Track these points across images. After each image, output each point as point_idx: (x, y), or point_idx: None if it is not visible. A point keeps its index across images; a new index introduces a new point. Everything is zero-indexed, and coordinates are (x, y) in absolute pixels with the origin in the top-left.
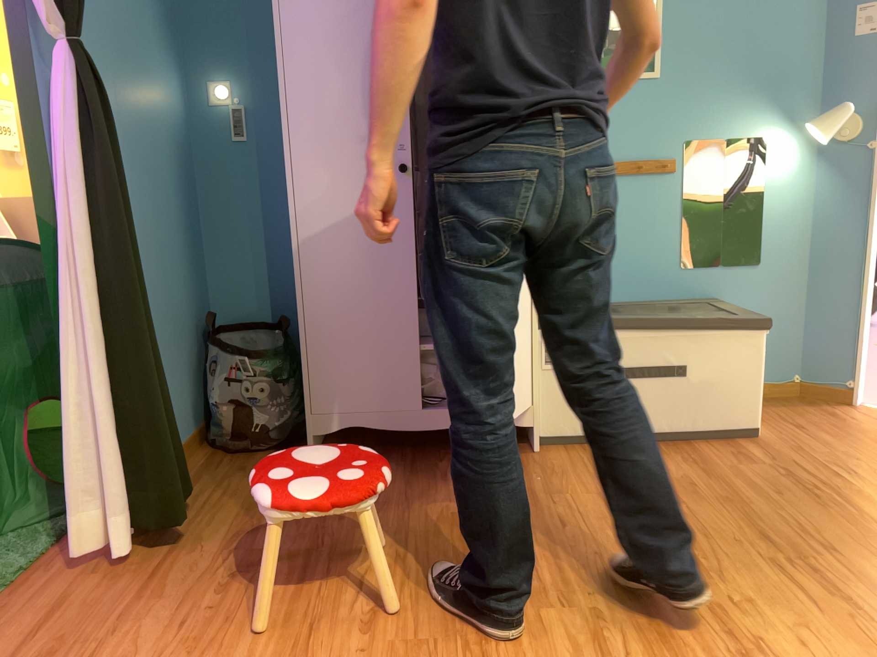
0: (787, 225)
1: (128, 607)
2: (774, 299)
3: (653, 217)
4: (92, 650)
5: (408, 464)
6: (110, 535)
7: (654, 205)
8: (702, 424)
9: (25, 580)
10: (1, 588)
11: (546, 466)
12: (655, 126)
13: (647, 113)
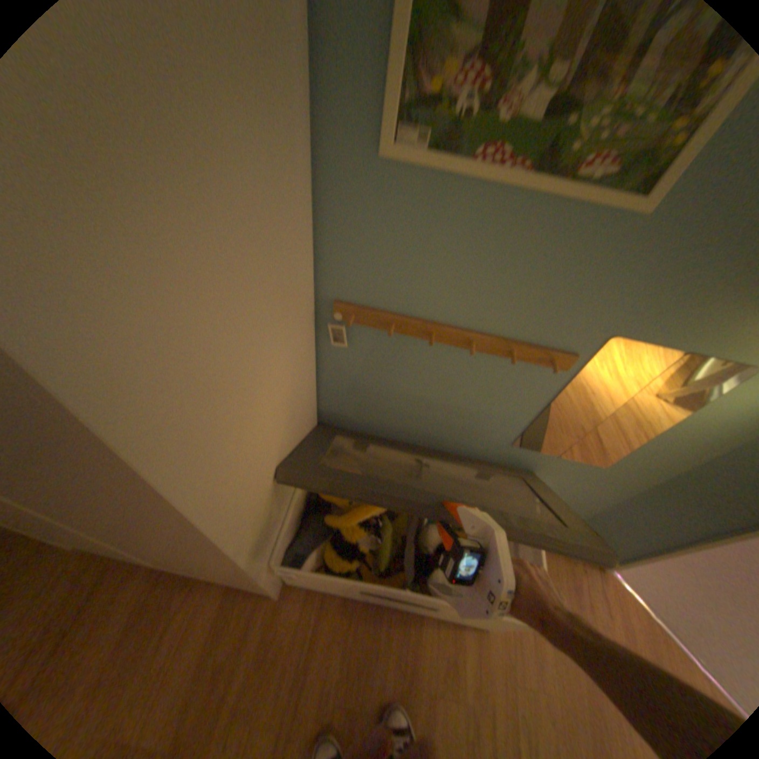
0: (678, 453)
1: None
2: (599, 488)
3: (505, 401)
4: None
5: (151, 592)
6: None
7: (513, 390)
8: (444, 618)
9: None
10: None
11: (271, 642)
12: (580, 300)
13: (579, 274)
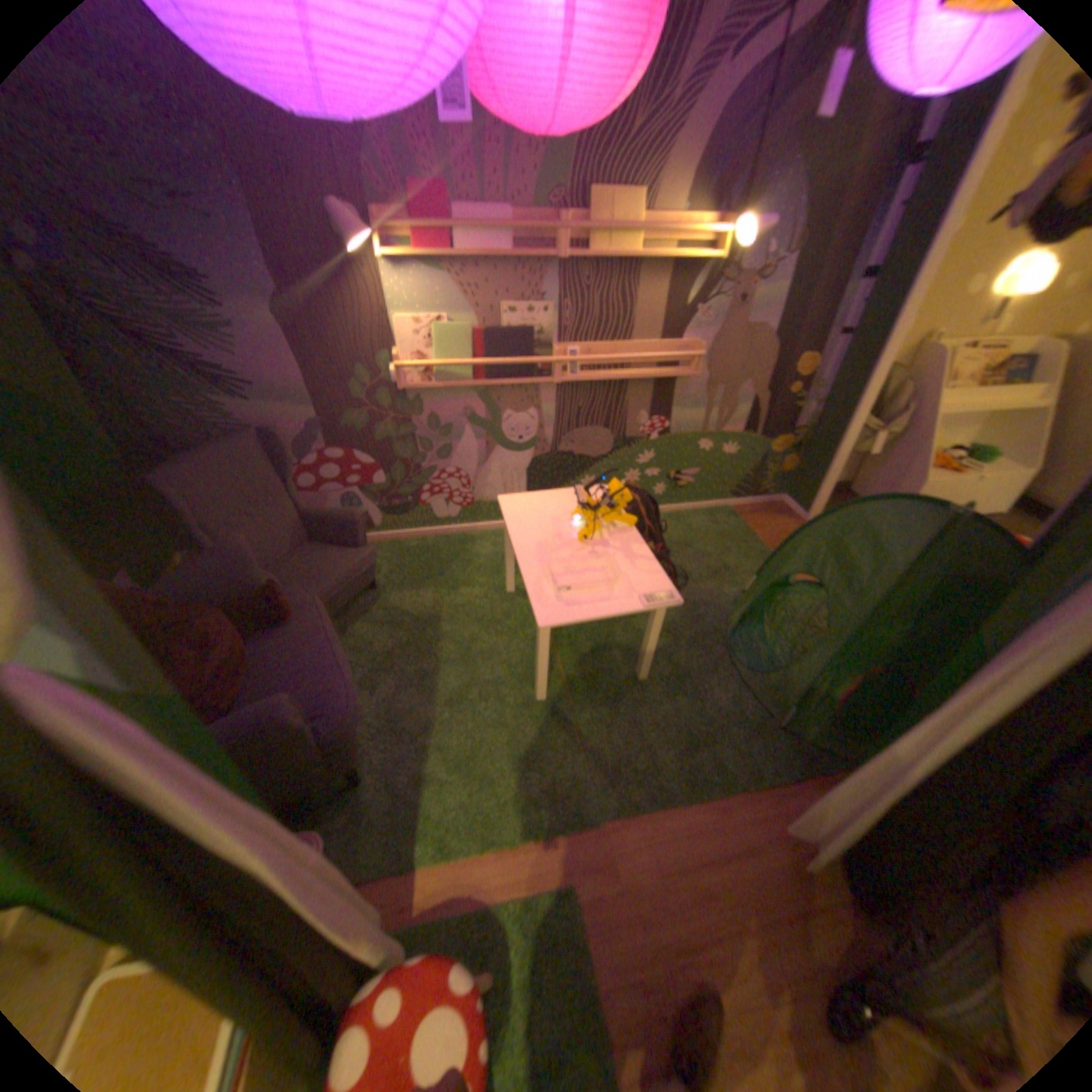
0: None
1: (779, 941)
2: None
3: None
4: (731, 952)
5: None
6: (822, 856)
7: None
8: None
9: (755, 811)
10: (739, 801)
11: None
12: None
13: None
